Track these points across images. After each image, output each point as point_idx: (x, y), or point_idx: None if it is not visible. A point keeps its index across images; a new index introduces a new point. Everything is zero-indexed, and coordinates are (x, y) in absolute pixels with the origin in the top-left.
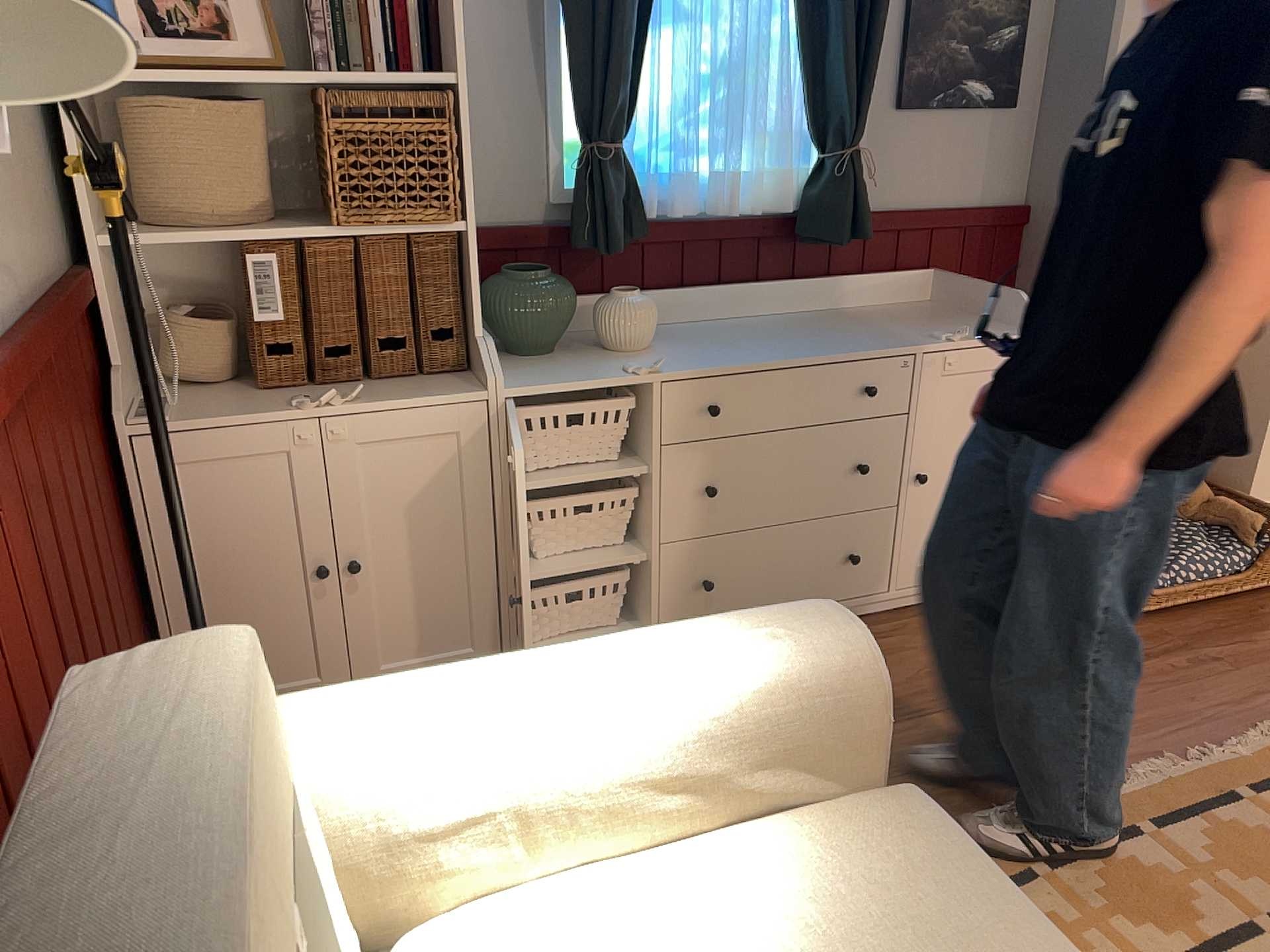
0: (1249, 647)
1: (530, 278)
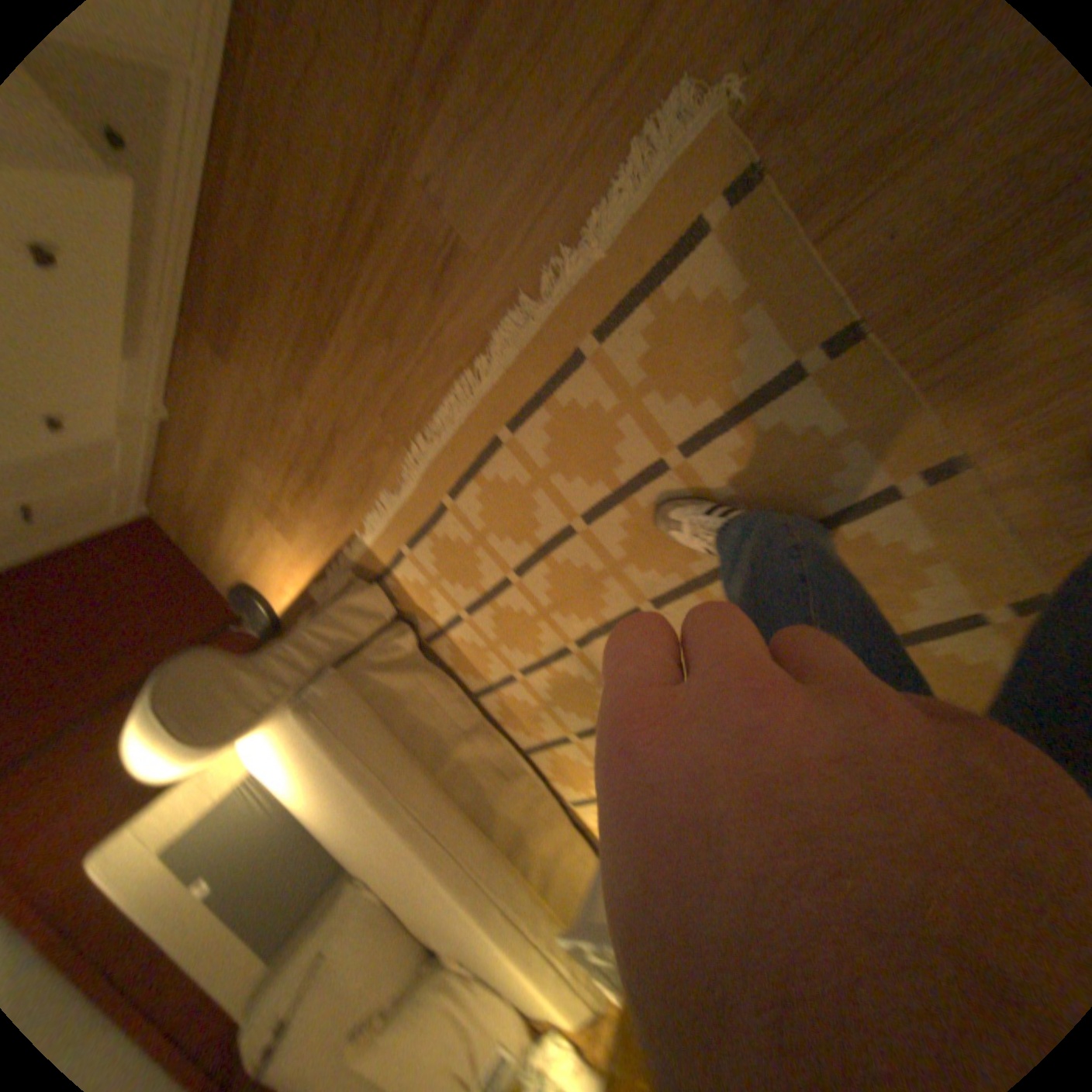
0: None
1: None
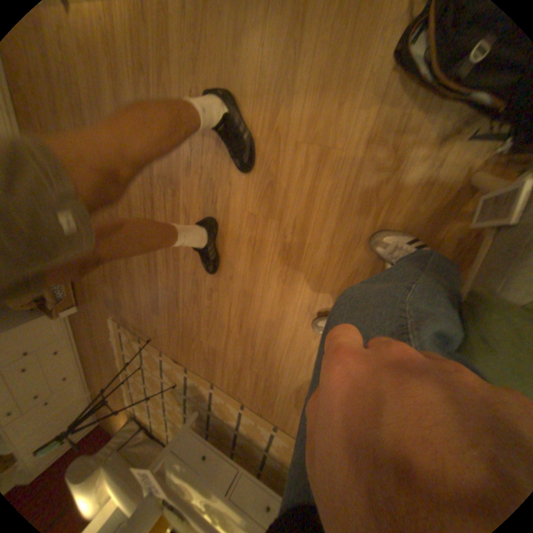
0: (82, 287)
1: None
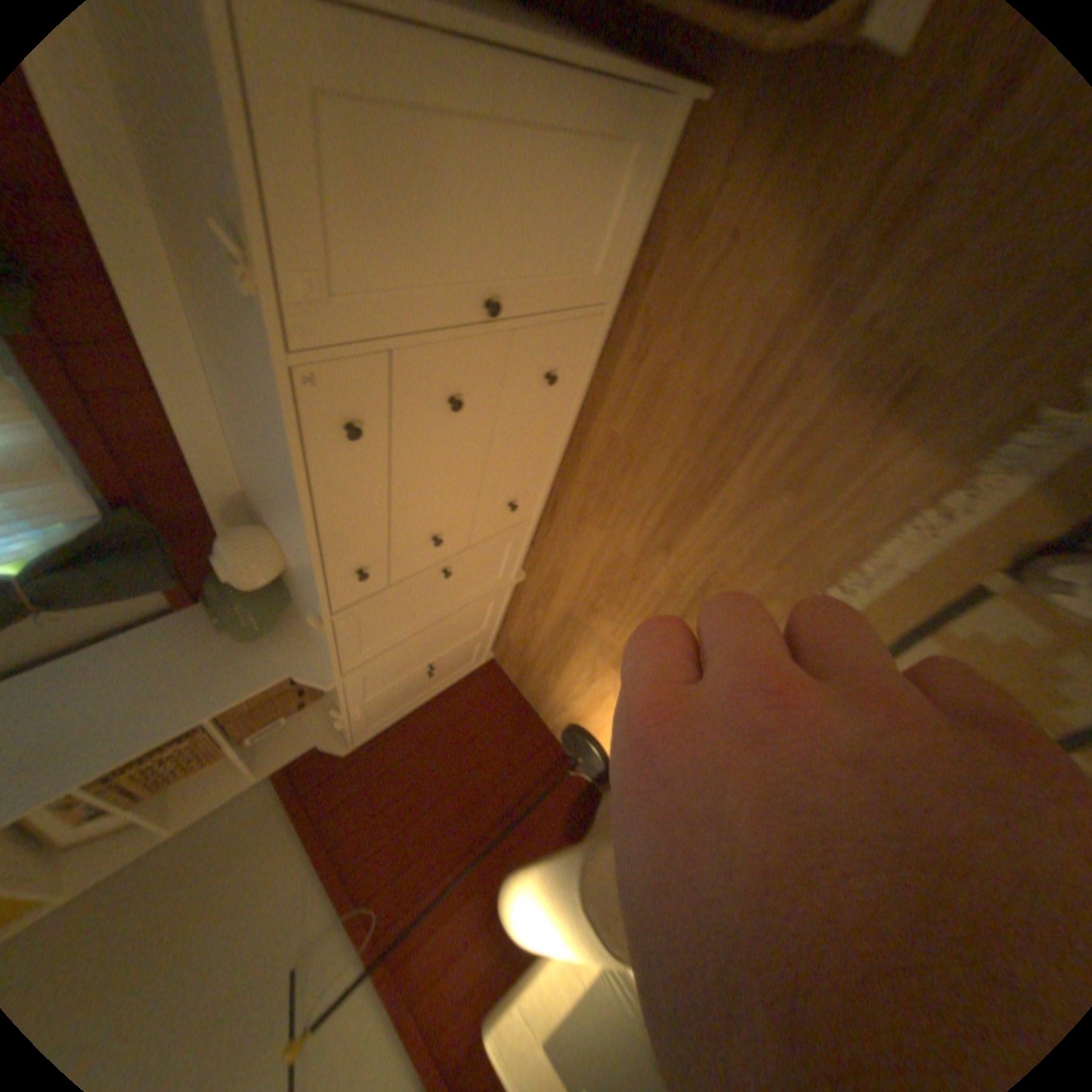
0: None
1: (219, 626)
